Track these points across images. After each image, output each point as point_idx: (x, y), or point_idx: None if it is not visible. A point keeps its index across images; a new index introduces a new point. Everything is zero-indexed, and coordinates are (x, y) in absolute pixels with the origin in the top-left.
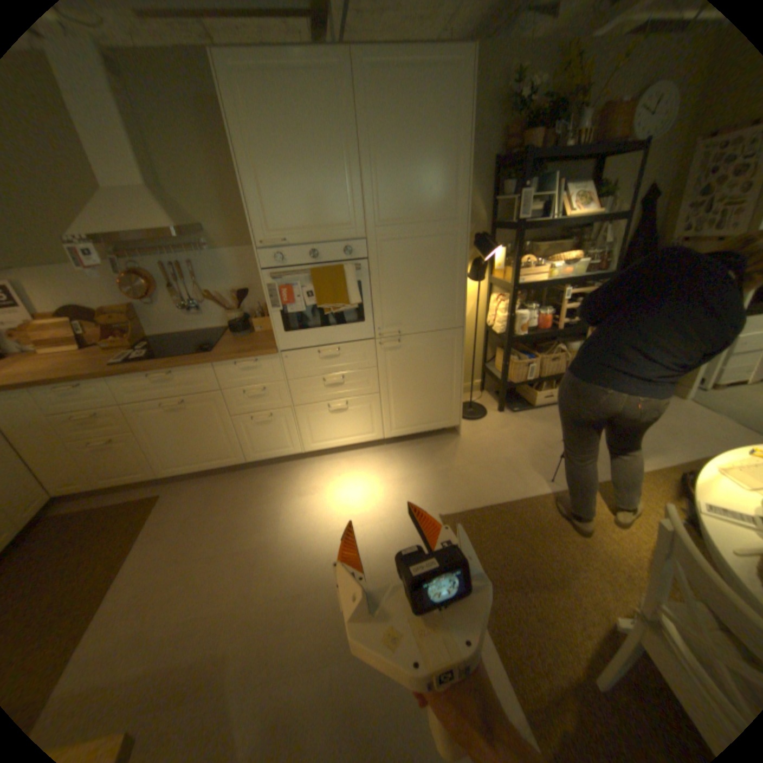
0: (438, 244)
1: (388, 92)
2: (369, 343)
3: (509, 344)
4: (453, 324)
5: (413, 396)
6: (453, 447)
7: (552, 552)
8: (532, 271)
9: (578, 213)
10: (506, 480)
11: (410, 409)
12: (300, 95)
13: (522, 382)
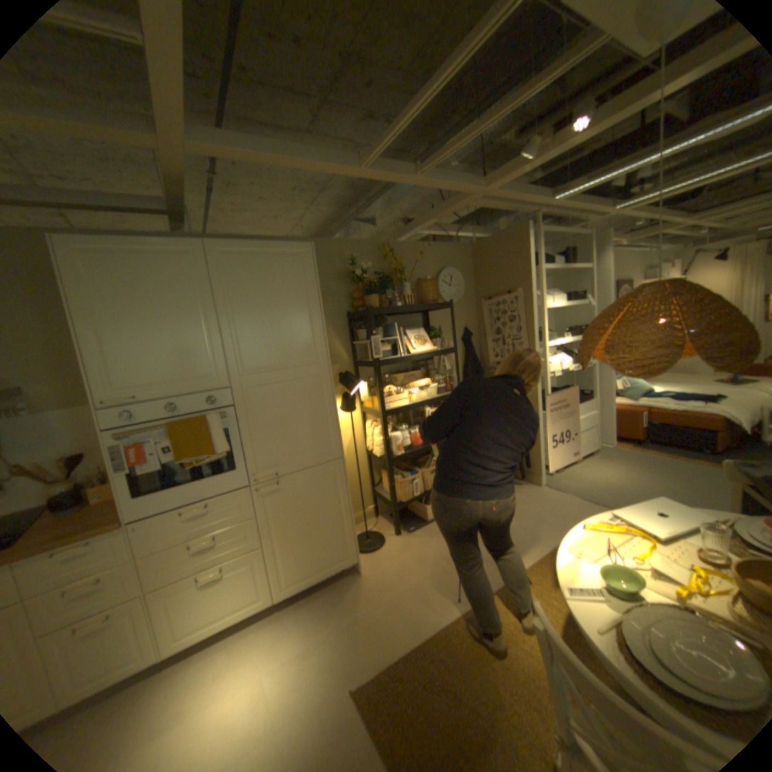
0: (305, 385)
1: (242, 271)
2: (243, 491)
3: (390, 465)
4: (332, 456)
5: (302, 542)
6: (355, 591)
7: (476, 692)
8: (394, 398)
9: (418, 350)
10: (415, 616)
11: (300, 557)
12: (153, 272)
13: (410, 499)
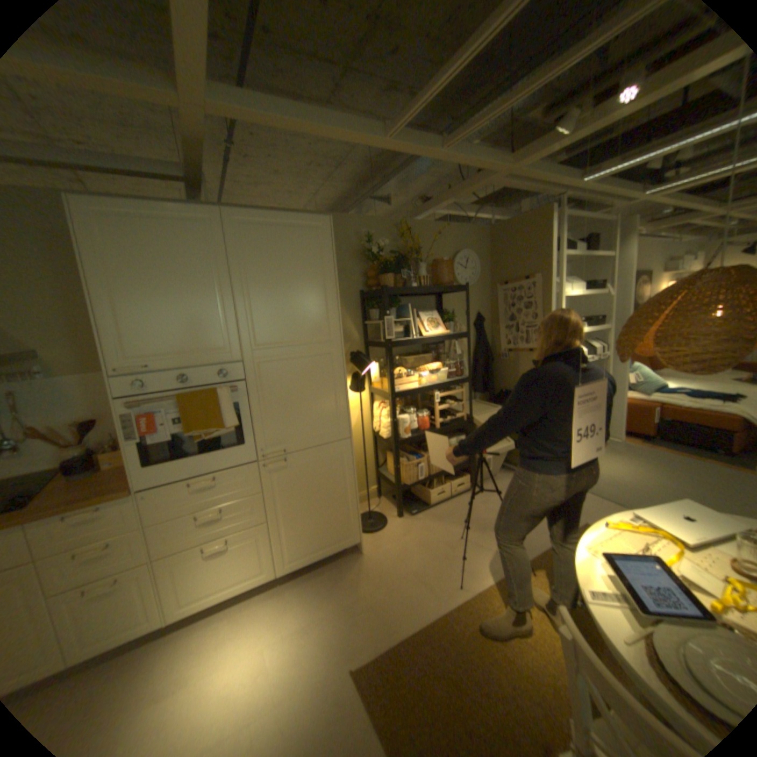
0: (317, 363)
1: (258, 242)
2: (252, 467)
3: (396, 448)
4: (341, 436)
5: (307, 519)
6: (357, 570)
7: (478, 683)
8: (404, 380)
9: (431, 333)
10: (417, 600)
11: (305, 534)
12: (170, 239)
13: (415, 482)
